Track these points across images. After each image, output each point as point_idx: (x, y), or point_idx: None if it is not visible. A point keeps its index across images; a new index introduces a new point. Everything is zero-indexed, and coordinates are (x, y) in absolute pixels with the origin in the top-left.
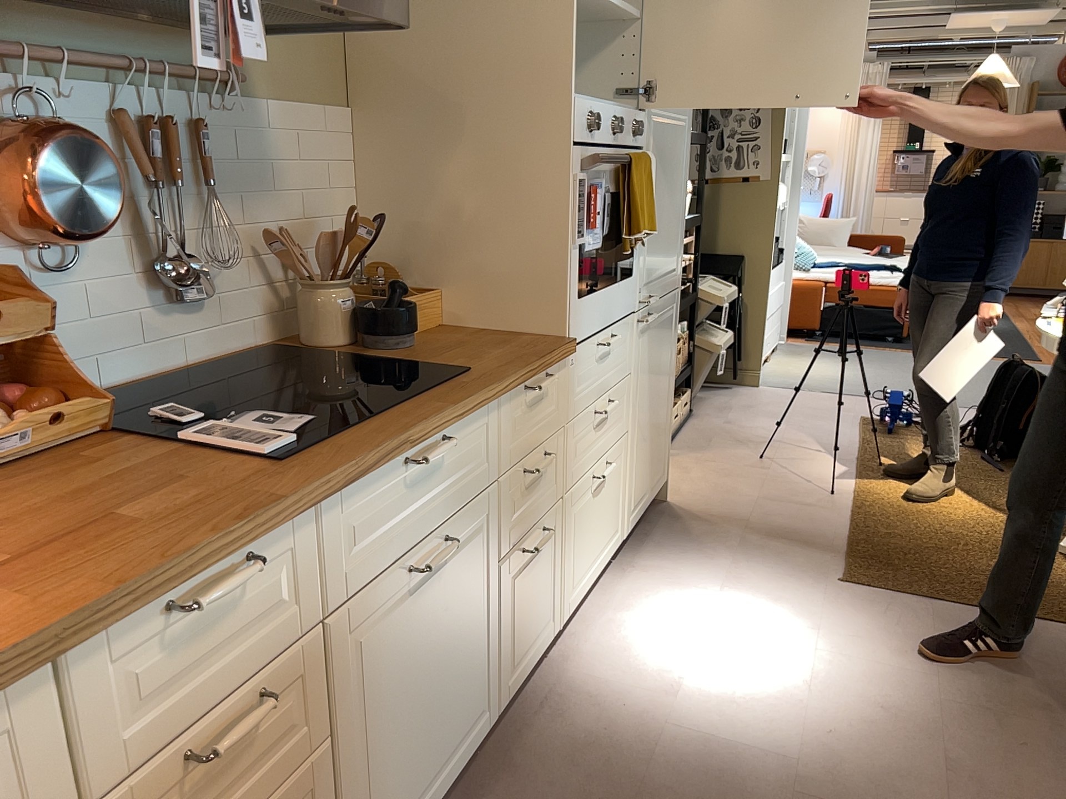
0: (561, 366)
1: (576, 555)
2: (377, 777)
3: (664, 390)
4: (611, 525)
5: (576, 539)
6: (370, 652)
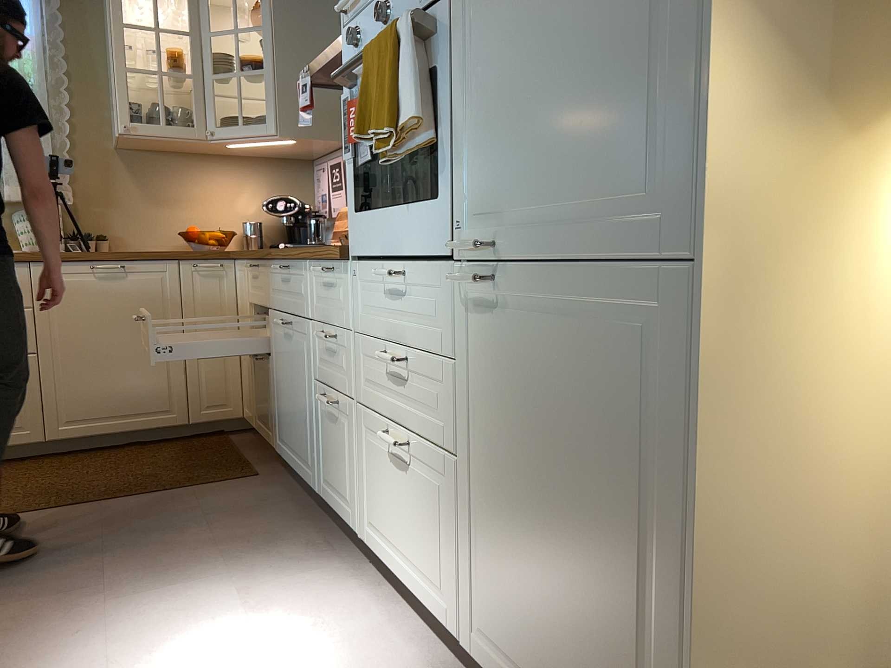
0: (345, 270)
1: (373, 493)
2: (279, 403)
3: (609, 528)
4: (427, 560)
5: (372, 475)
6: (276, 340)
